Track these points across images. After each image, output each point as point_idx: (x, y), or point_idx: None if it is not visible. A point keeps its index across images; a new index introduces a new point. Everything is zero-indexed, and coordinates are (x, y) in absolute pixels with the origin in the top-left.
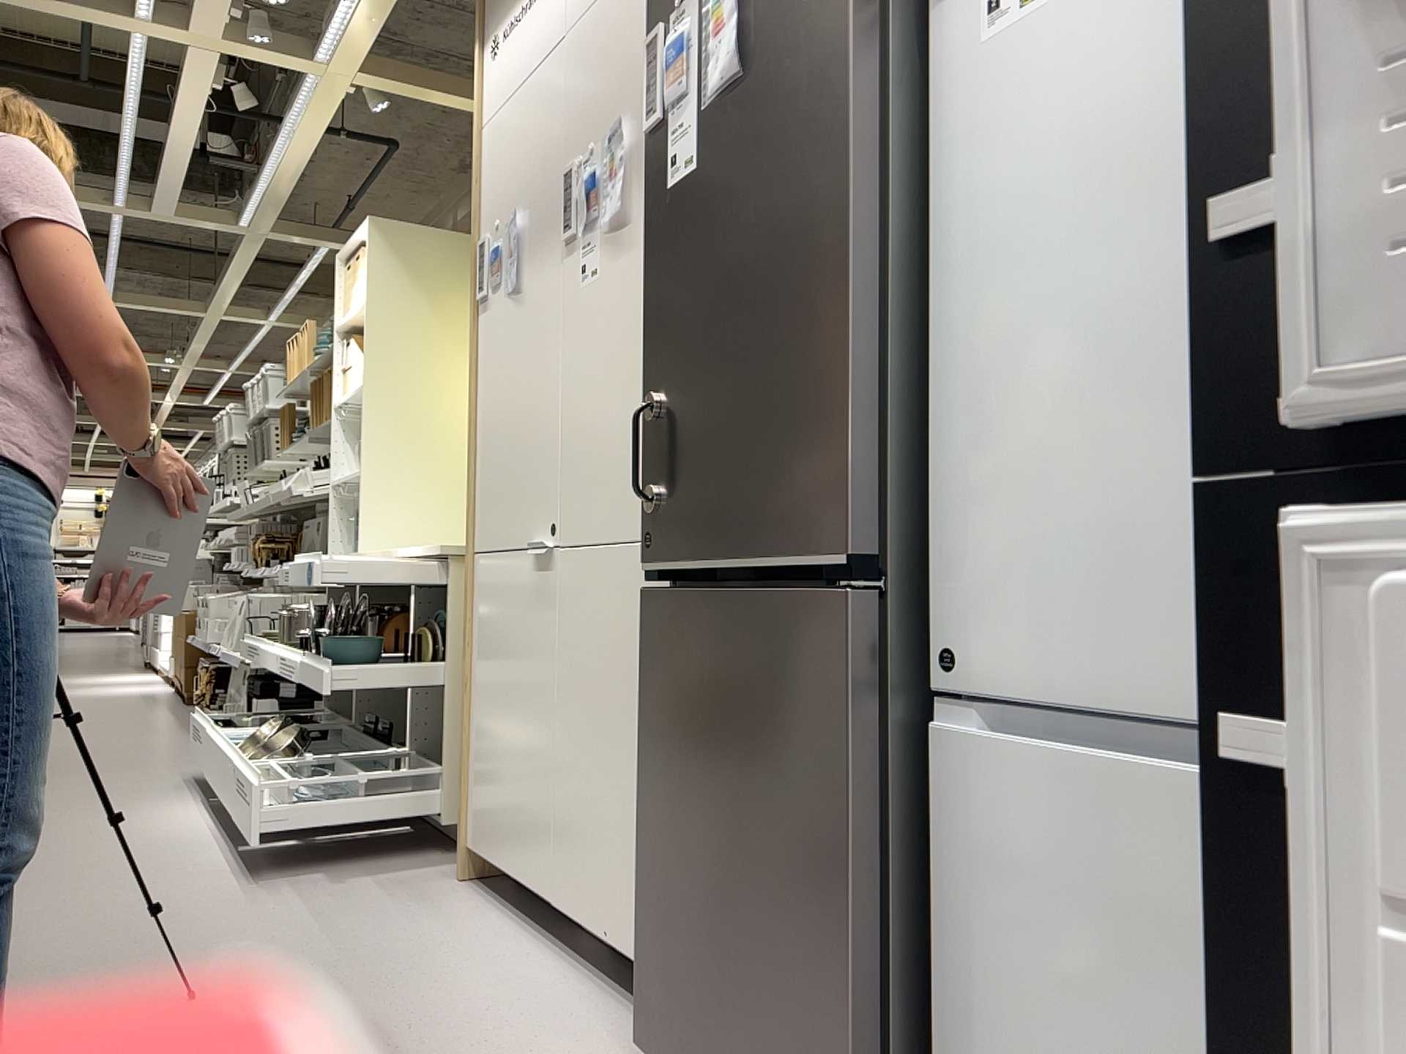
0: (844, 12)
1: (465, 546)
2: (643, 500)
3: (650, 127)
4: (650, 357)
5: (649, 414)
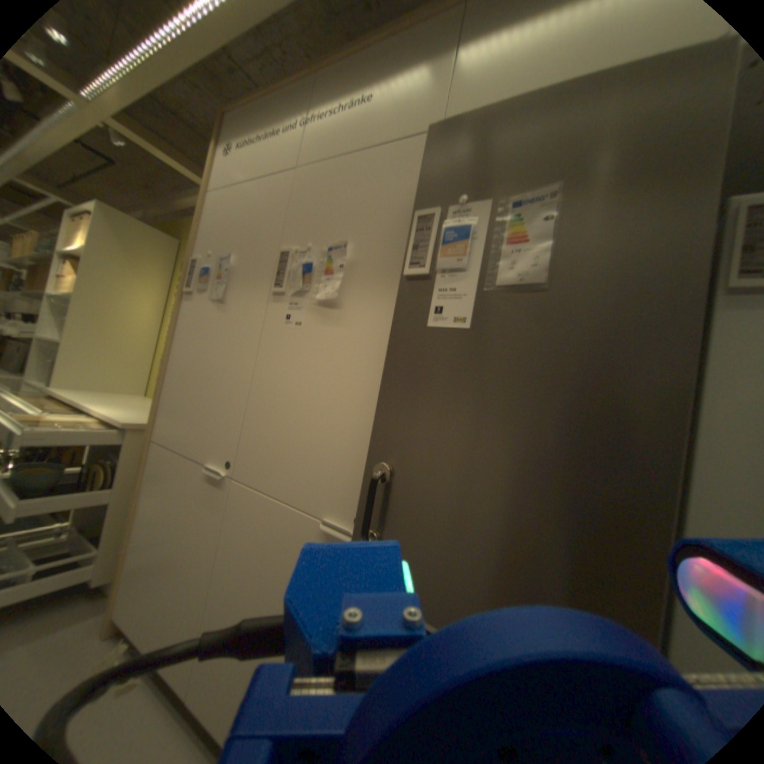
0: (693, 293)
1: (141, 422)
2: (357, 528)
3: (413, 274)
4: (384, 432)
5: (376, 473)
